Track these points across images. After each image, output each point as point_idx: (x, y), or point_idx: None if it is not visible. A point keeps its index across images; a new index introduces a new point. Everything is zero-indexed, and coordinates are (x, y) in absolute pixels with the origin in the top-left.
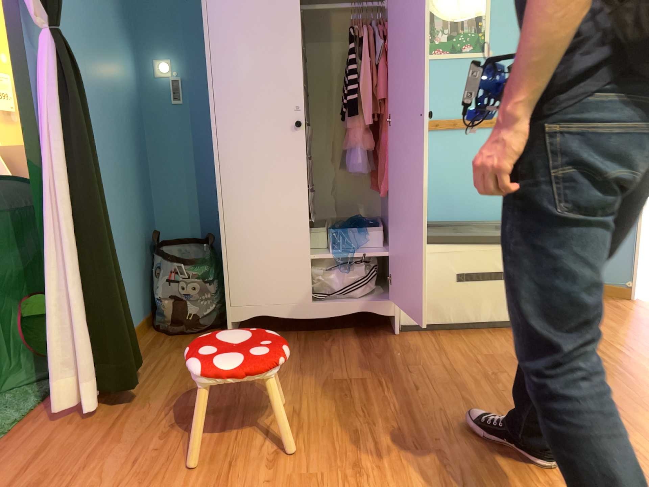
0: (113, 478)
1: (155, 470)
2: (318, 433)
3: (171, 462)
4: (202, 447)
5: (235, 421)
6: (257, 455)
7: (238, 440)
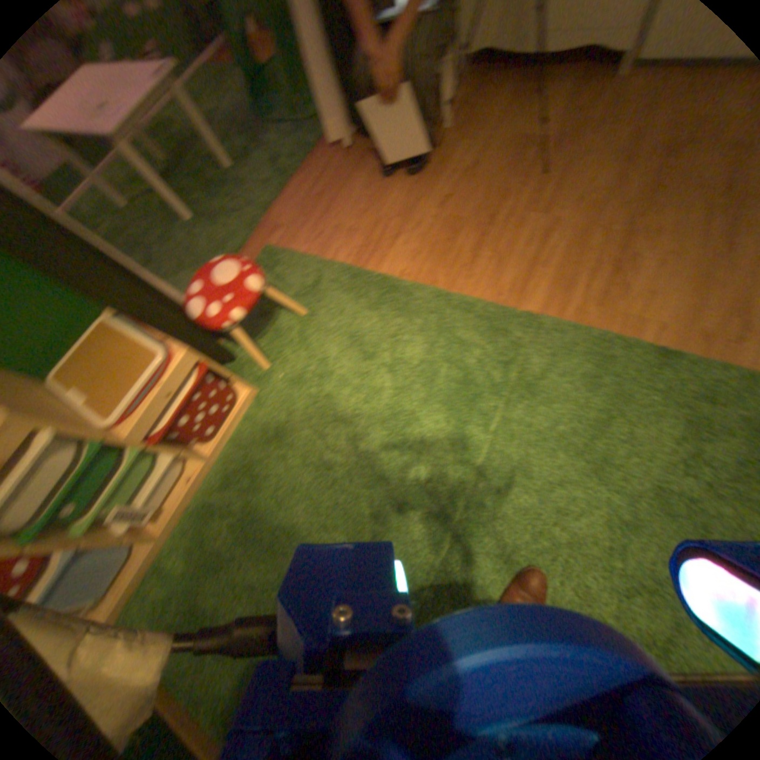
0: (358, 198)
1: (379, 197)
2: (484, 187)
3: (389, 193)
4: (408, 185)
5: (435, 167)
6: (438, 197)
7: (431, 184)
